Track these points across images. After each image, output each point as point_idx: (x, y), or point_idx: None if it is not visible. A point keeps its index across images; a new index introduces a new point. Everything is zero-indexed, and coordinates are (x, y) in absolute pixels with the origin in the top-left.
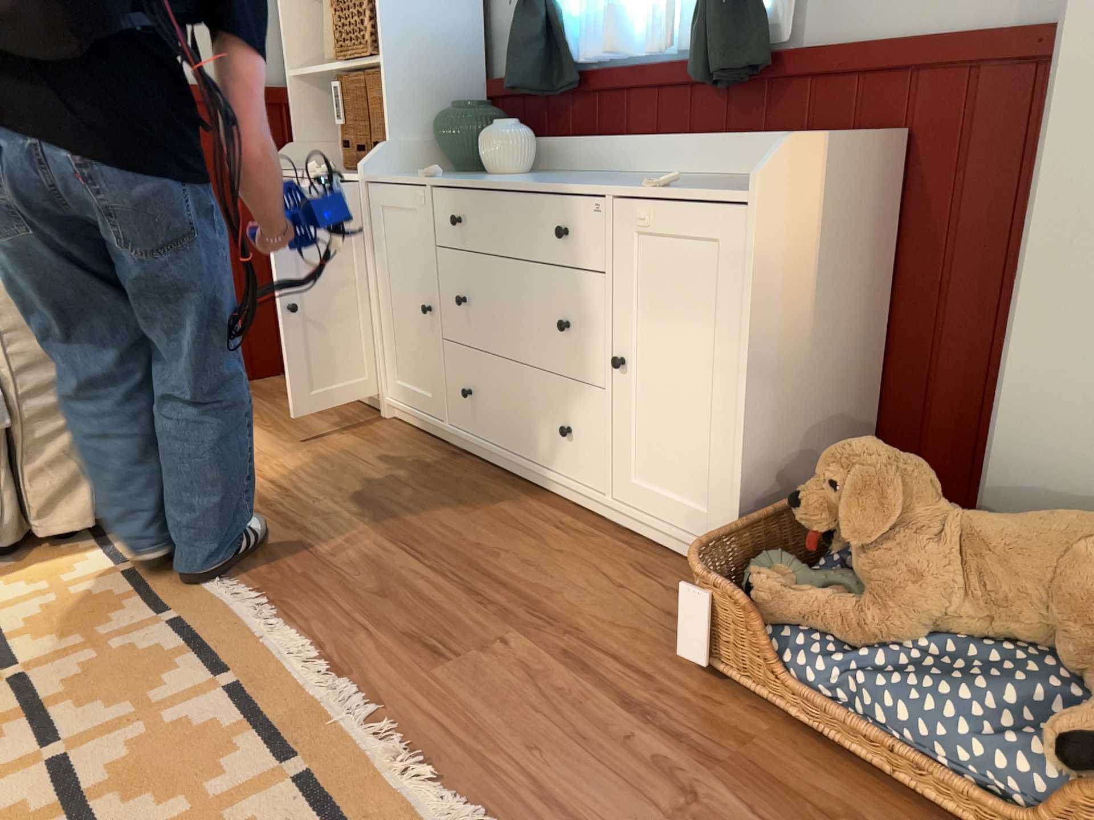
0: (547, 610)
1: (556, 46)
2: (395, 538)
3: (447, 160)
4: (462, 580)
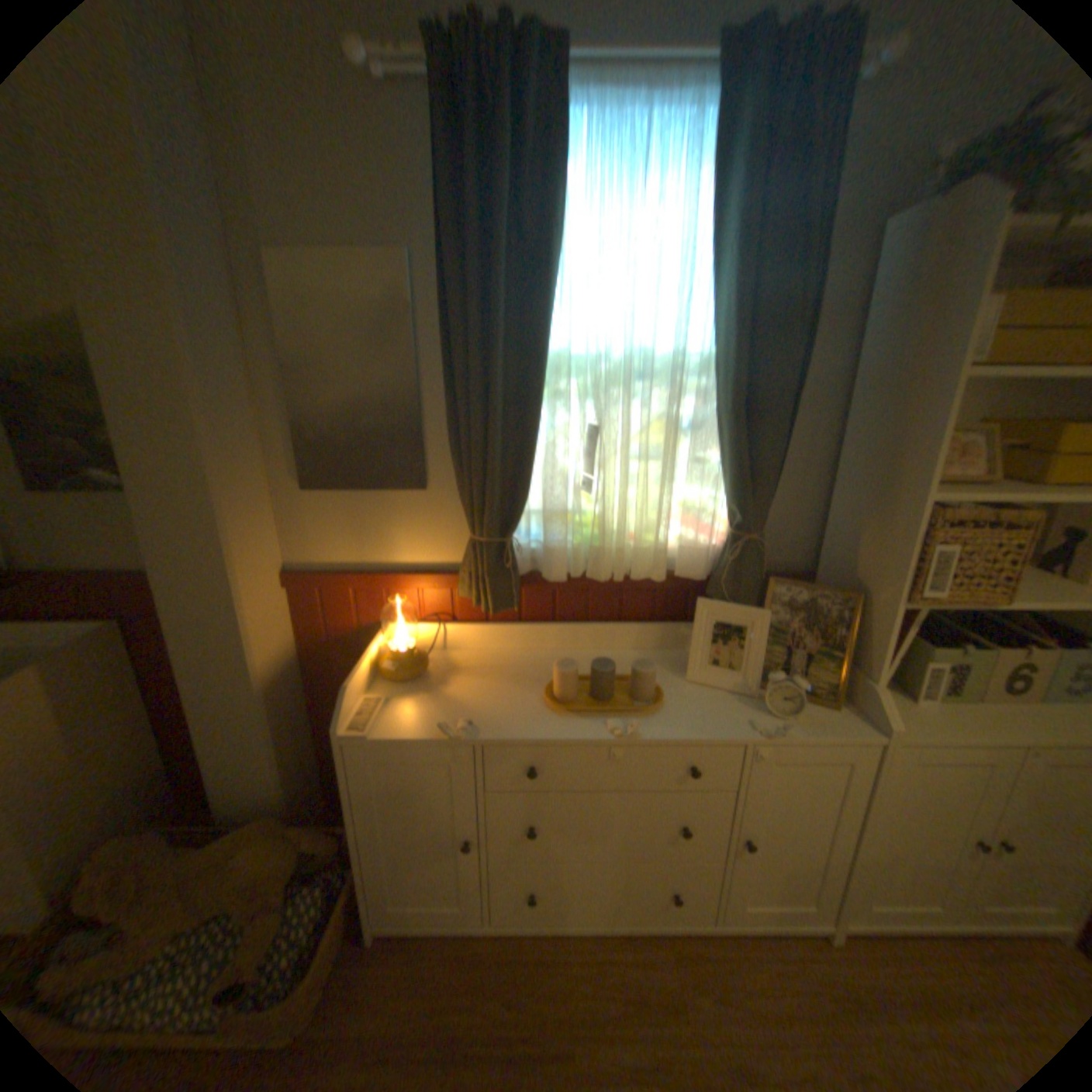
0: None
1: None
2: None
3: None
4: None
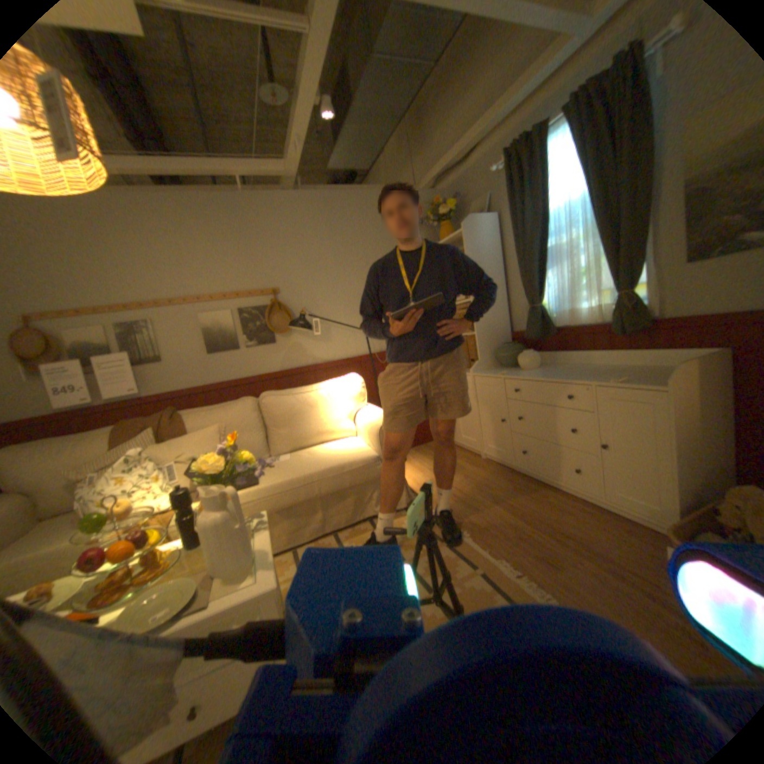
0: (594, 550)
1: (545, 319)
2: (514, 514)
3: (500, 362)
4: (551, 534)
